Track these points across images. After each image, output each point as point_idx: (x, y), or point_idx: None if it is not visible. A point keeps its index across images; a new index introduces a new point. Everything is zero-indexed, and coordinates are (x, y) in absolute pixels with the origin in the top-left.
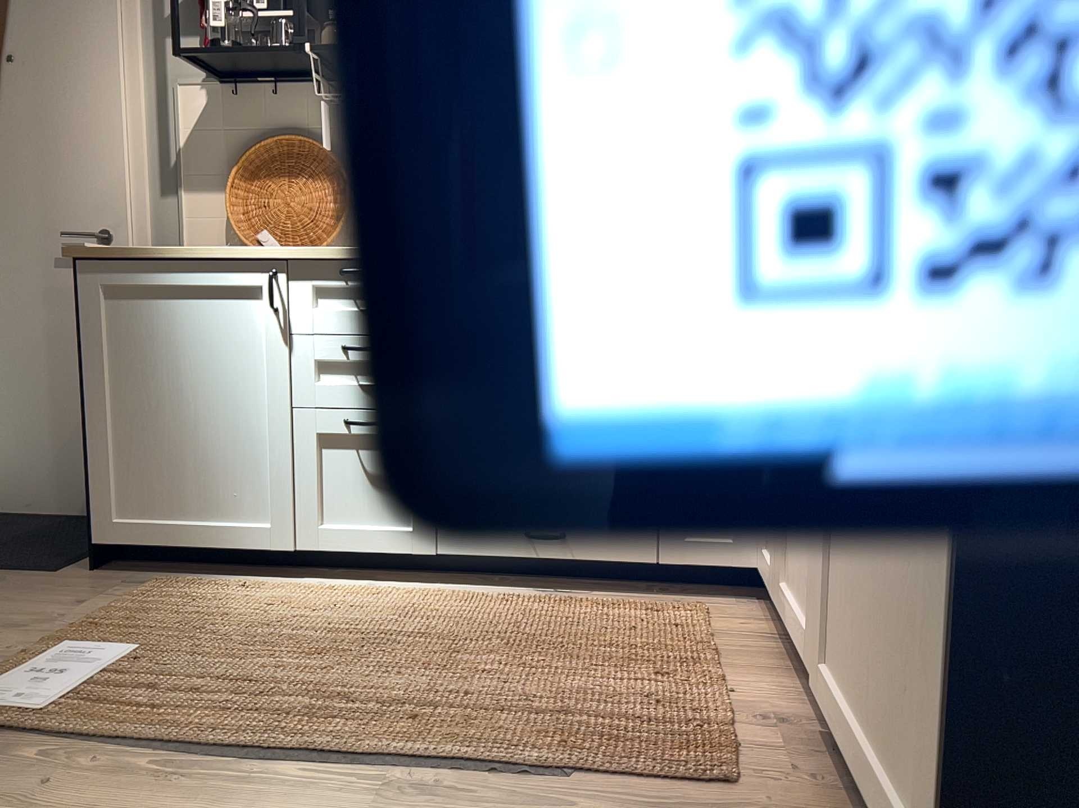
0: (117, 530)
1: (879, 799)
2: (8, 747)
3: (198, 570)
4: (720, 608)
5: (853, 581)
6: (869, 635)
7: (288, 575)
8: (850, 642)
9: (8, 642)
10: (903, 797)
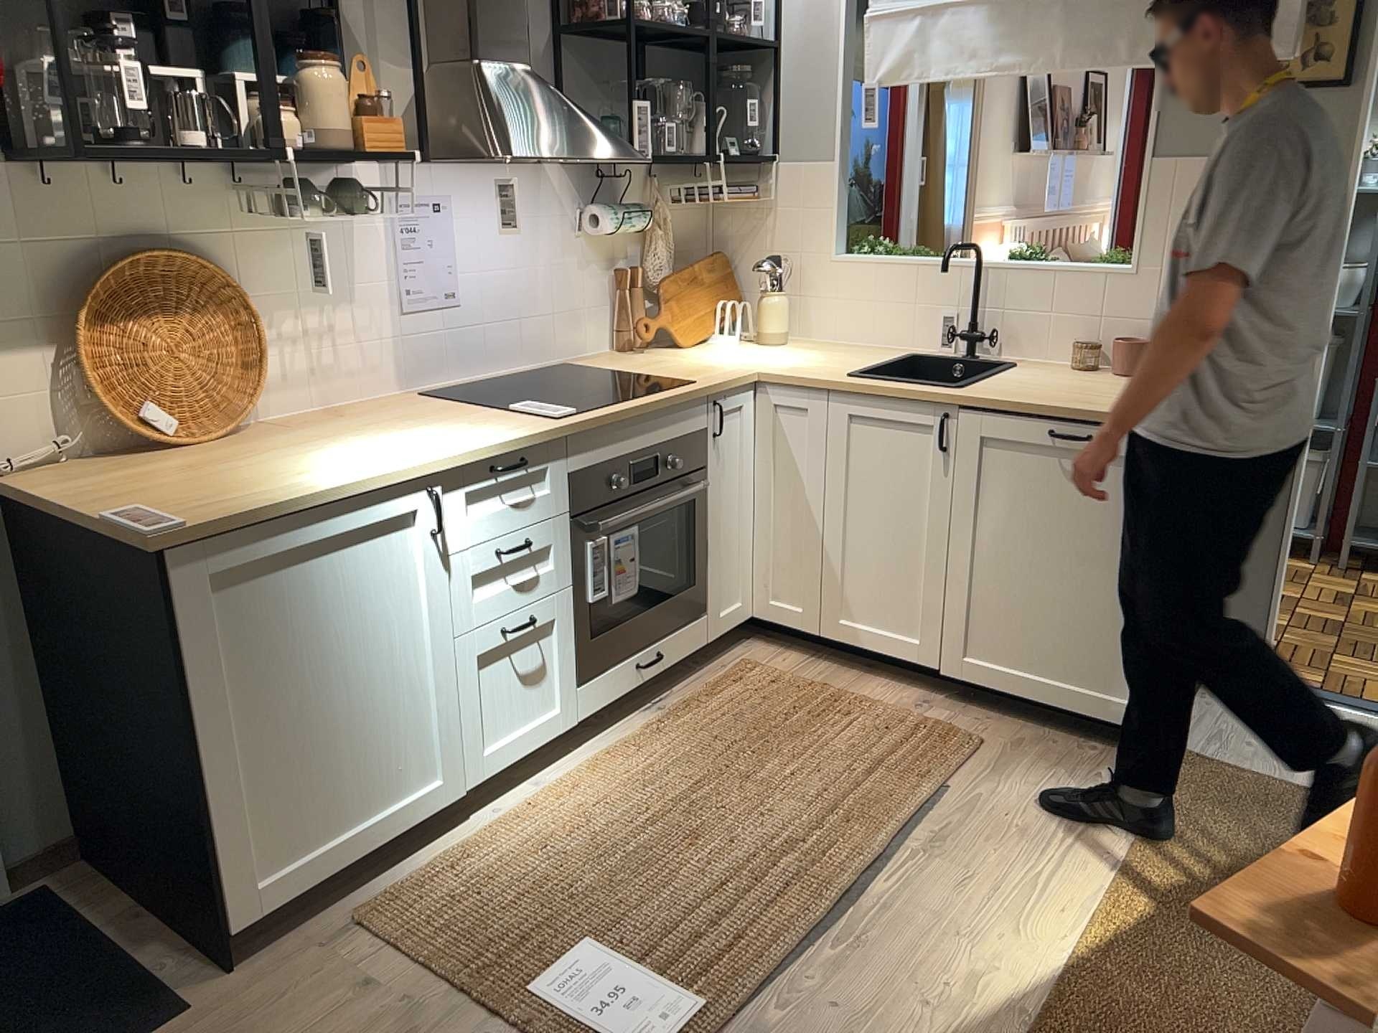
0: (268, 895)
1: (1062, 703)
2: None
3: (346, 884)
4: (751, 658)
5: (999, 605)
6: (1031, 630)
7: (441, 826)
8: (996, 638)
9: None
10: (1091, 694)
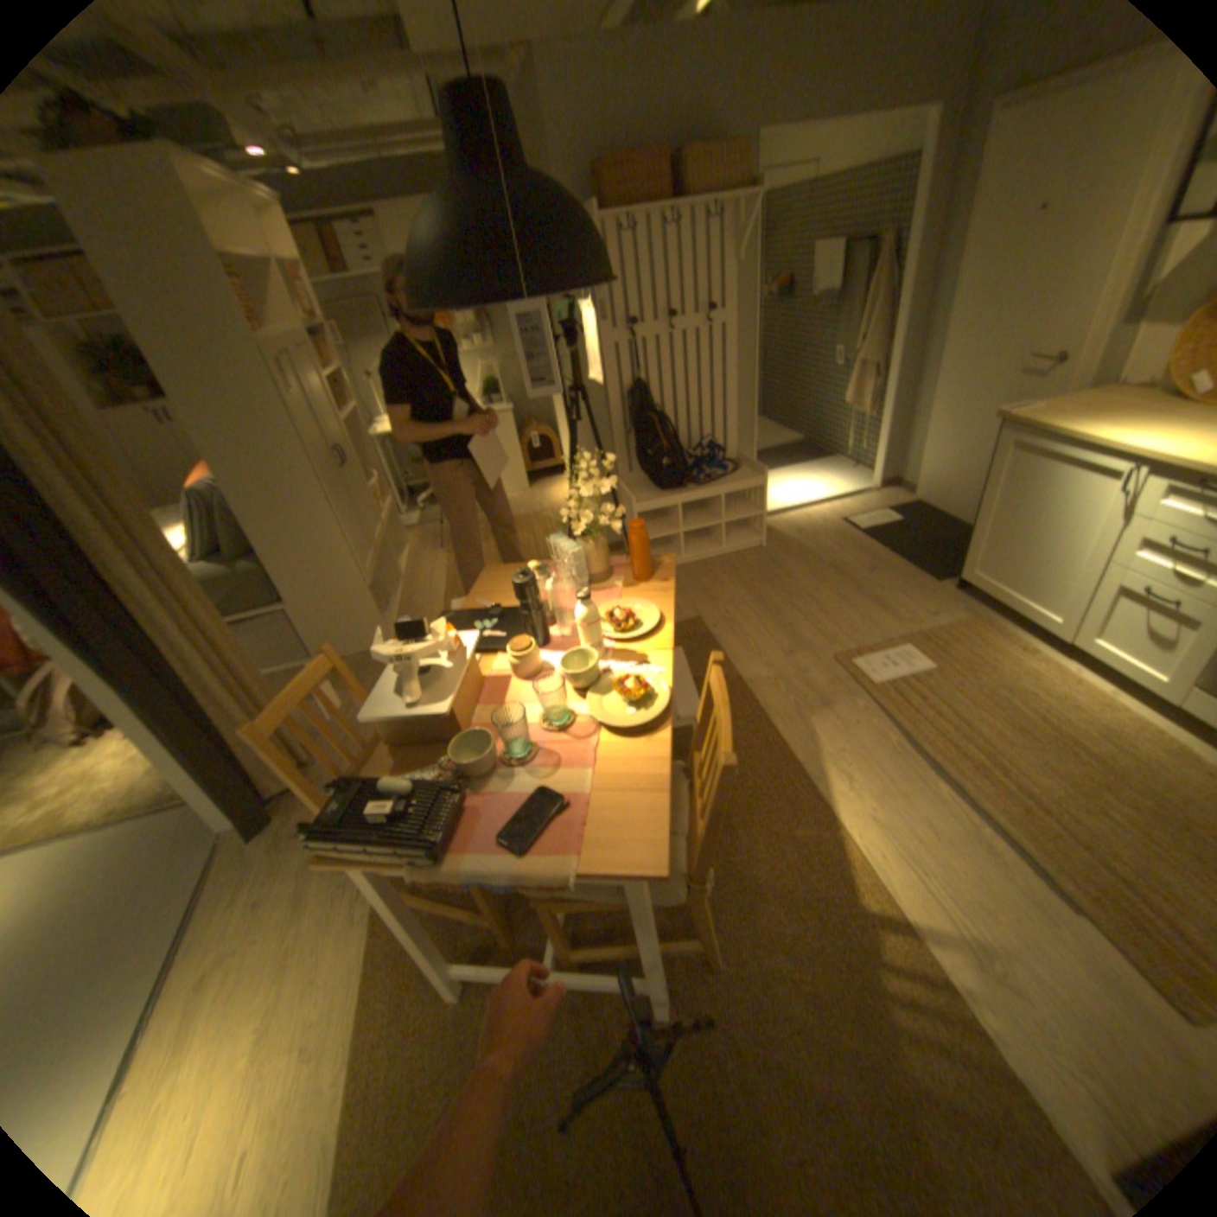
0: (975, 577)
1: None
2: (858, 690)
3: (1012, 617)
4: None
5: None
6: None
7: (1065, 650)
8: None
9: (891, 627)
10: None
